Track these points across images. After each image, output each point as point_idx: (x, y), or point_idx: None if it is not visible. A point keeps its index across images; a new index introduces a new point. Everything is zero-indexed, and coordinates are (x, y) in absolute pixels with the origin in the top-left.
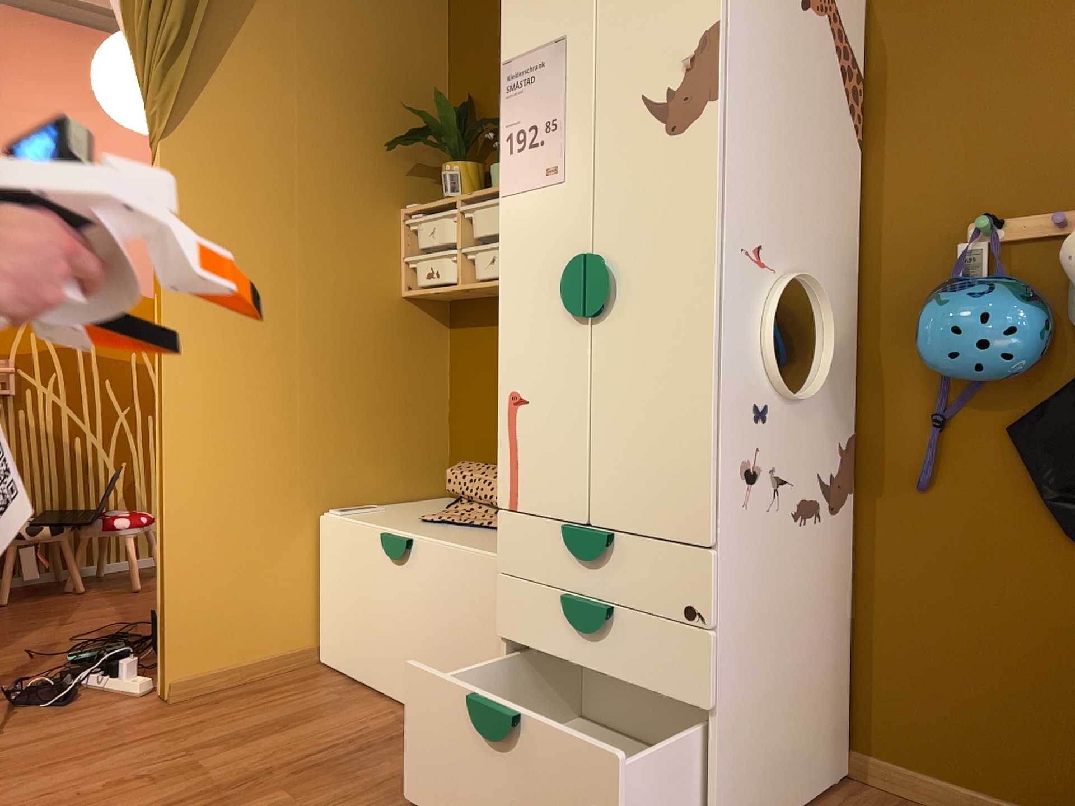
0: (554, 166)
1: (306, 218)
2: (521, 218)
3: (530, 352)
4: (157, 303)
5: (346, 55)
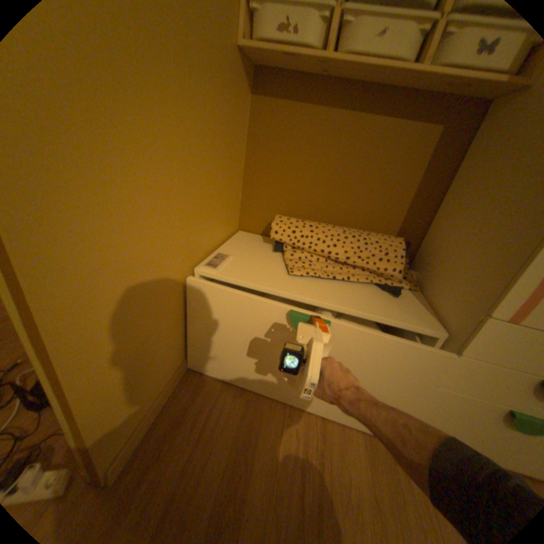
0: None
1: None
2: None
3: None
4: None
5: None
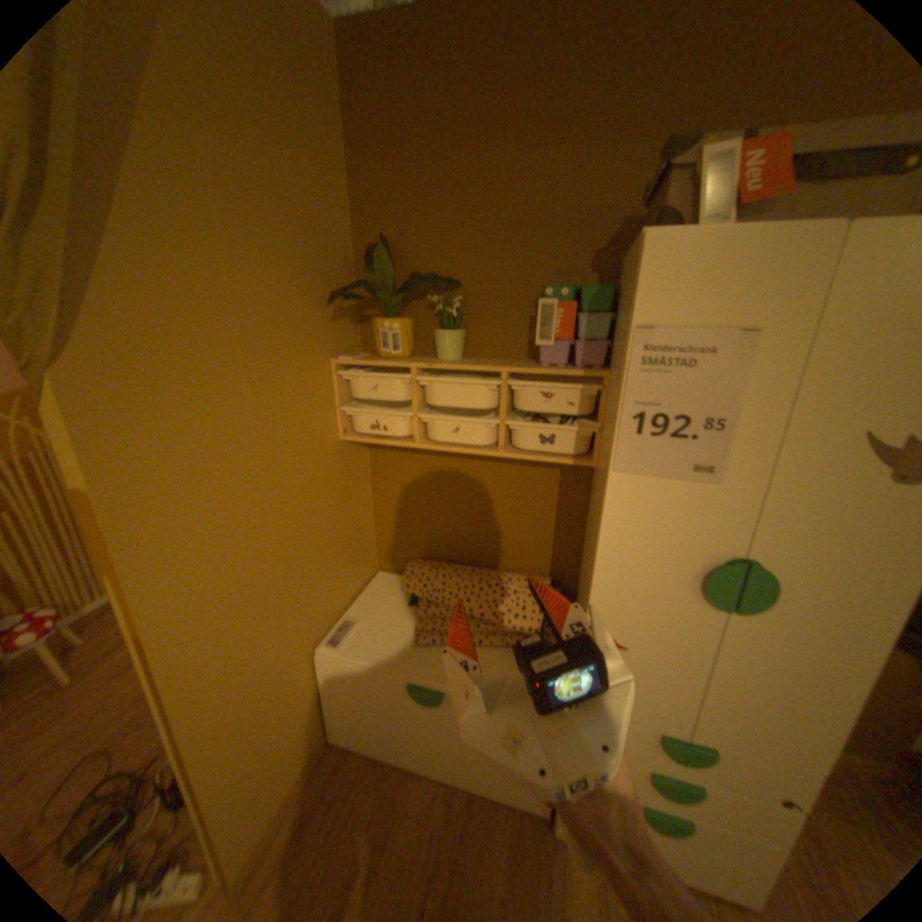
0: (708, 465)
1: (259, 401)
2: (644, 501)
3: (637, 614)
4: (109, 584)
5: (262, 182)
